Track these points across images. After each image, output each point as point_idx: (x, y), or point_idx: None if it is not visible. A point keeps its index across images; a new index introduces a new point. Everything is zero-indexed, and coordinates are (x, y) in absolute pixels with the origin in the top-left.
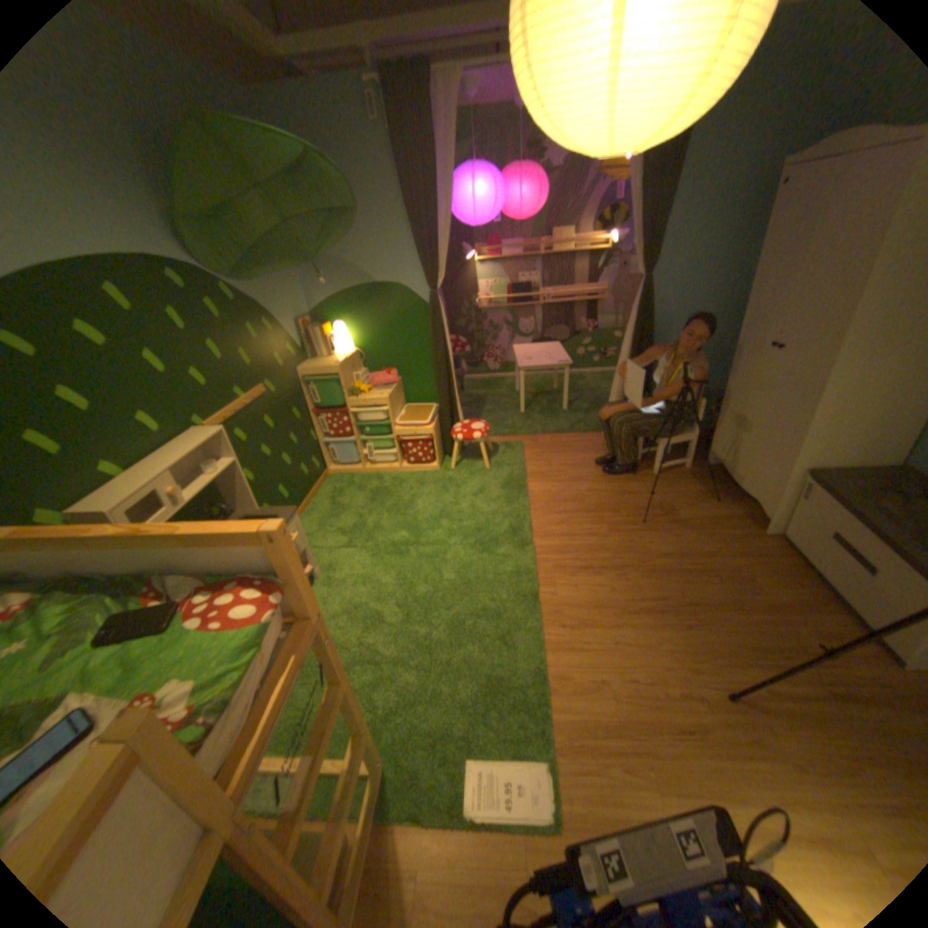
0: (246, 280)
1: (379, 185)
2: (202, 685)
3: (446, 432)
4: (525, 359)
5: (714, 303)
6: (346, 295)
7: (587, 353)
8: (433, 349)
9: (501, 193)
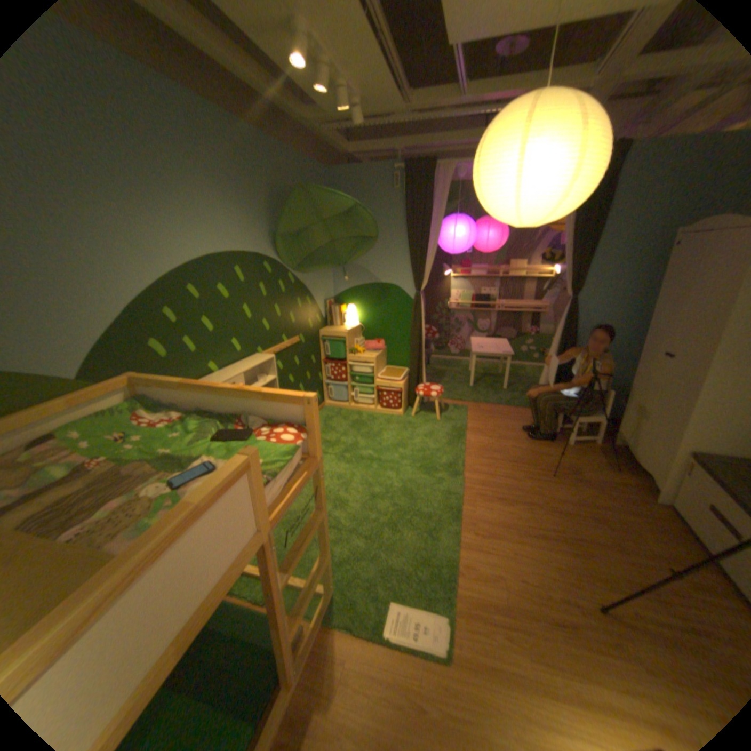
0: (302, 273)
1: (393, 224)
2: (264, 465)
3: (411, 389)
4: (478, 347)
5: (628, 322)
6: (359, 289)
7: (529, 350)
8: (411, 330)
9: (473, 235)
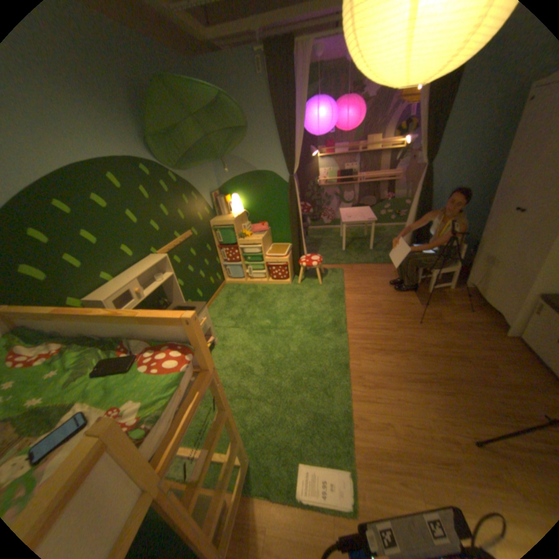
0: (183, 170)
1: (261, 112)
2: (145, 405)
3: (296, 261)
4: (346, 217)
5: (475, 181)
6: (239, 178)
7: (387, 213)
8: (289, 210)
9: (335, 114)
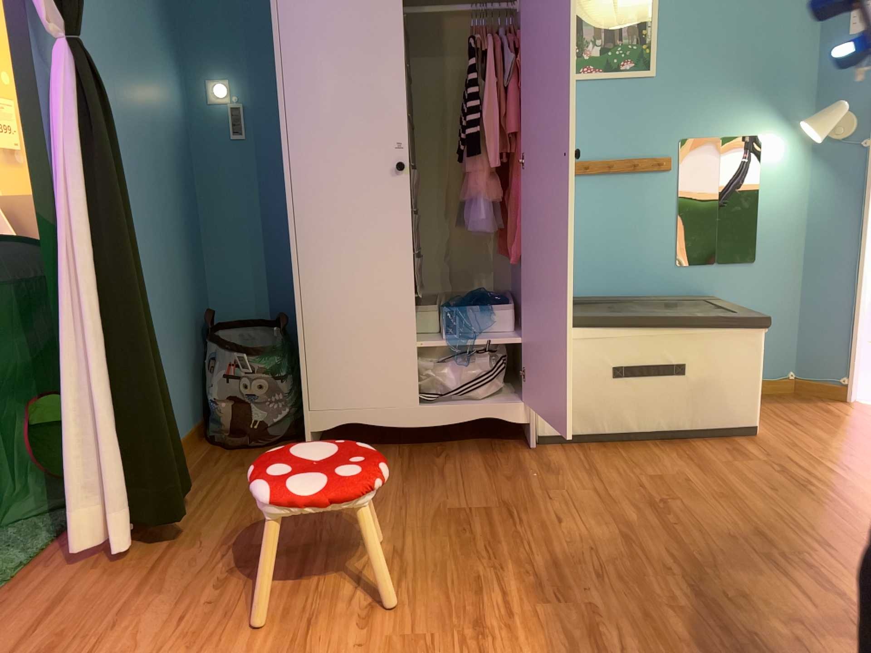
0: None
1: None
2: None
3: None
4: None
5: (140, 151)
6: None
7: None
8: None
9: None
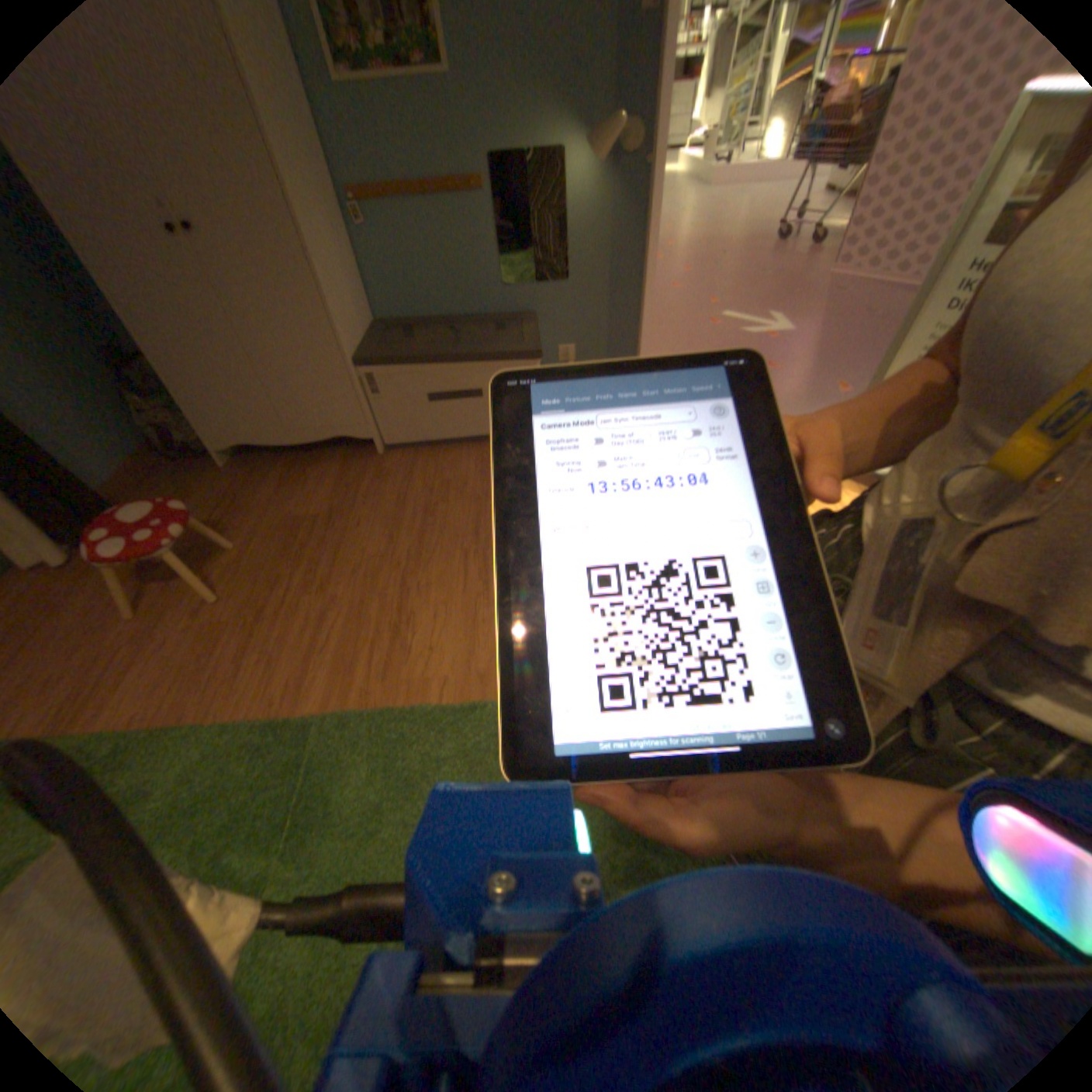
0: None
1: None
2: None
3: None
4: None
5: None
6: None
7: None
8: None
9: None
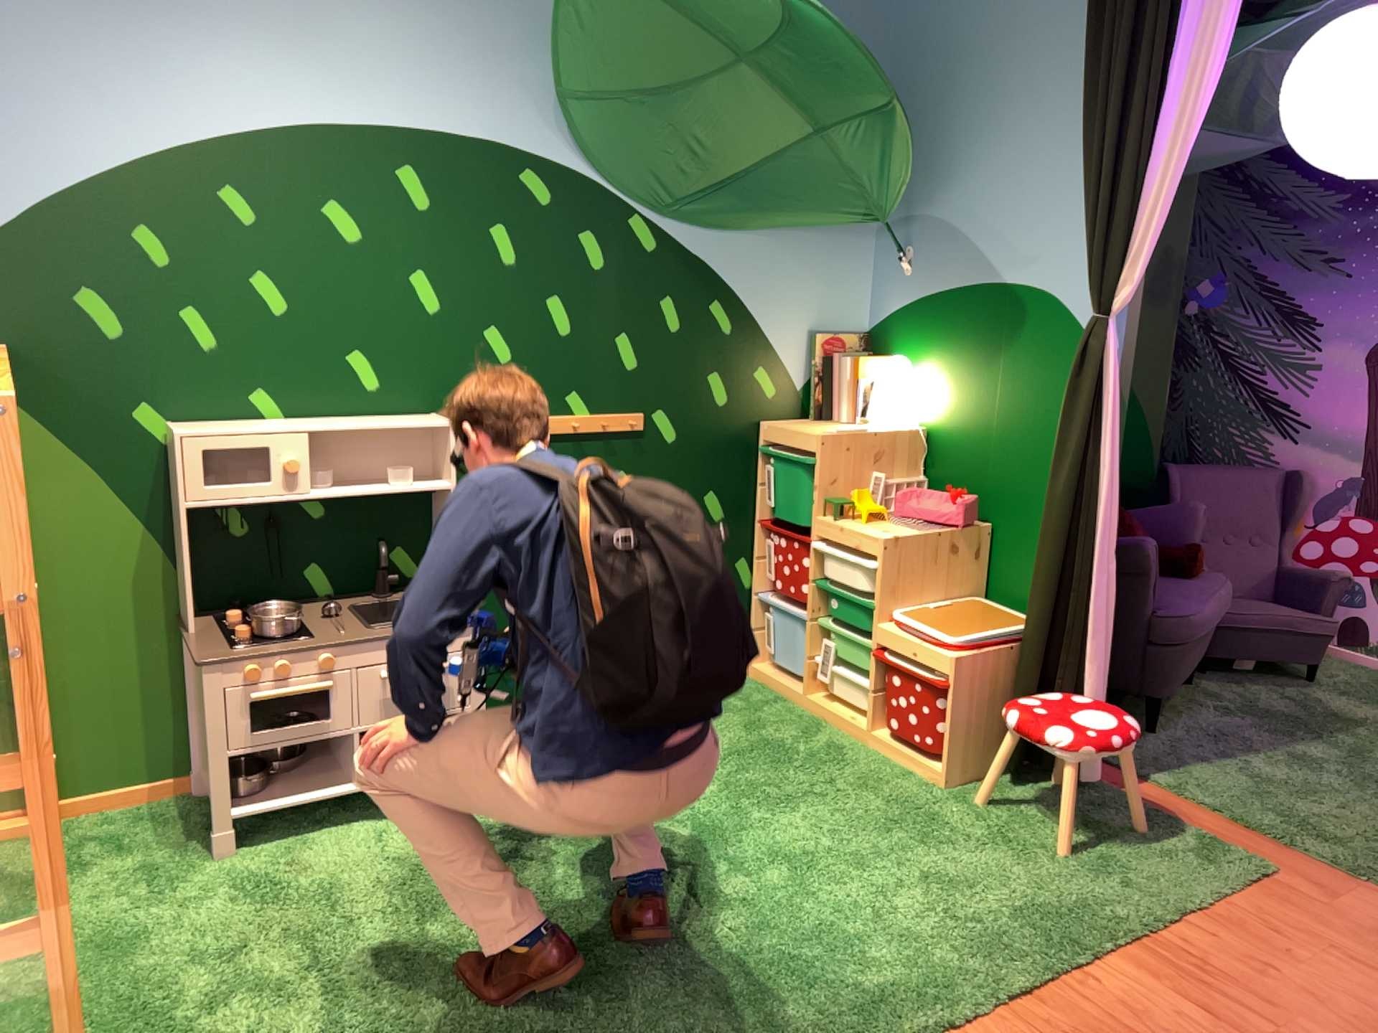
0: (706, 231)
1: (1055, 76)
2: None
3: (1011, 697)
4: None
5: None
6: (934, 307)
7: None
8: (1044, 463)
9: None
